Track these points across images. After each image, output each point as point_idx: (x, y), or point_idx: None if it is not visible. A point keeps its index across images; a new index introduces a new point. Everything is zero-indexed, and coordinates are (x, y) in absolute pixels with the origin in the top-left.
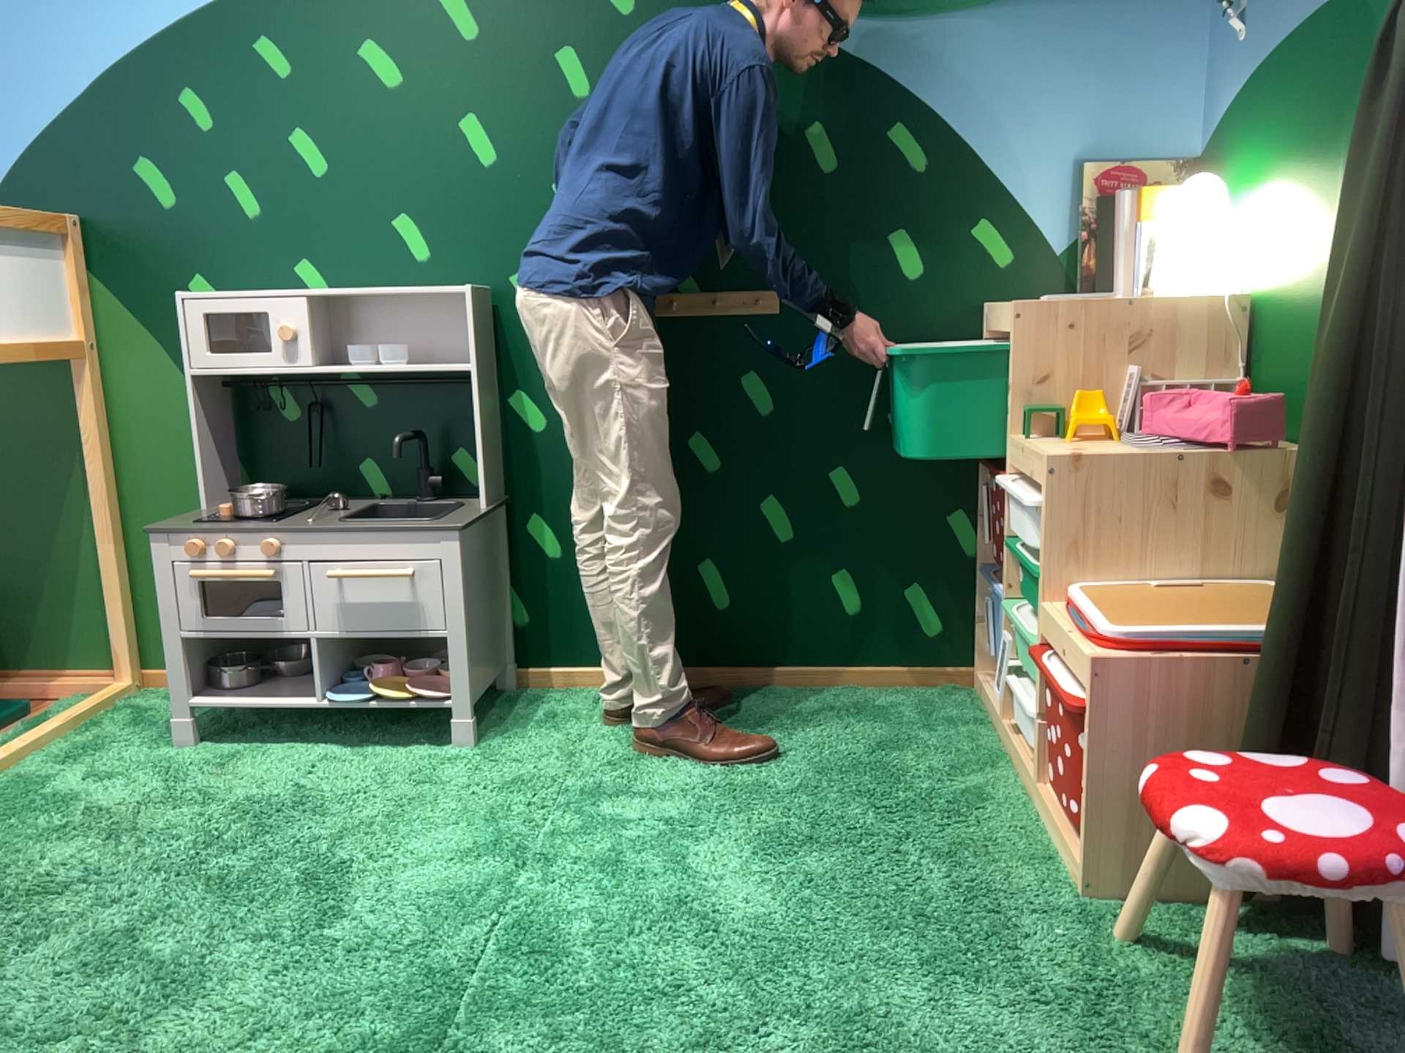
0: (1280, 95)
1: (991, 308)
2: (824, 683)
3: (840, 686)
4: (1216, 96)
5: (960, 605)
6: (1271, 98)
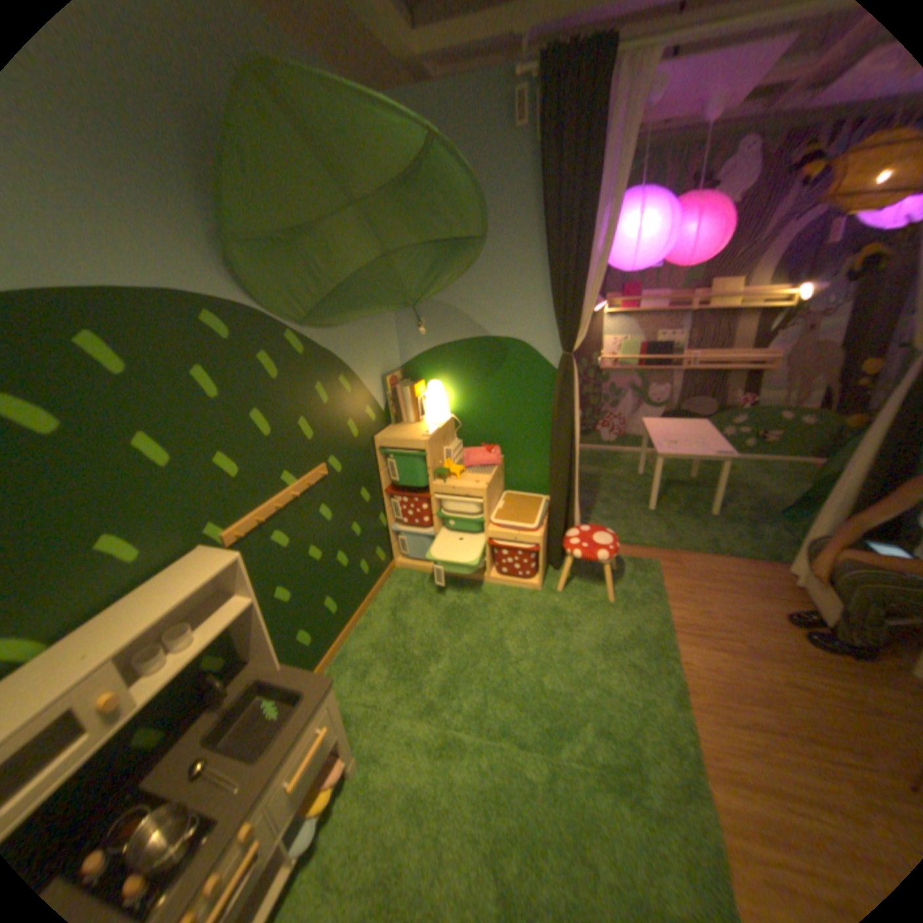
0: (455, 358)
1: (383, 439)
2: (367, 605)
3: (371, 602)
4: (410, 350)
5: (386, 544)
6: (449, 358)
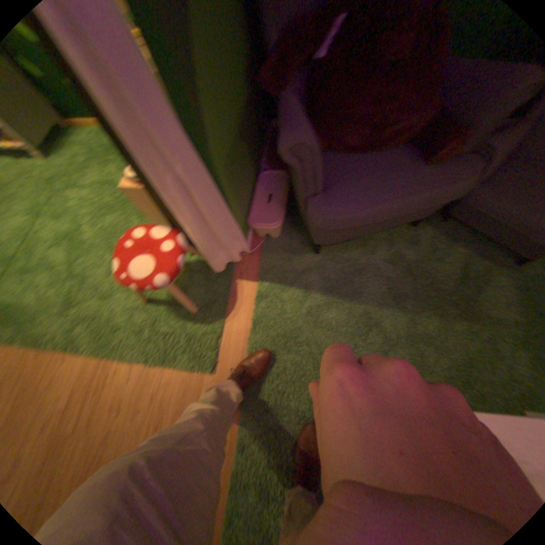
0: None
1: None
2: None
3: None
4: None
5: None
6: None
